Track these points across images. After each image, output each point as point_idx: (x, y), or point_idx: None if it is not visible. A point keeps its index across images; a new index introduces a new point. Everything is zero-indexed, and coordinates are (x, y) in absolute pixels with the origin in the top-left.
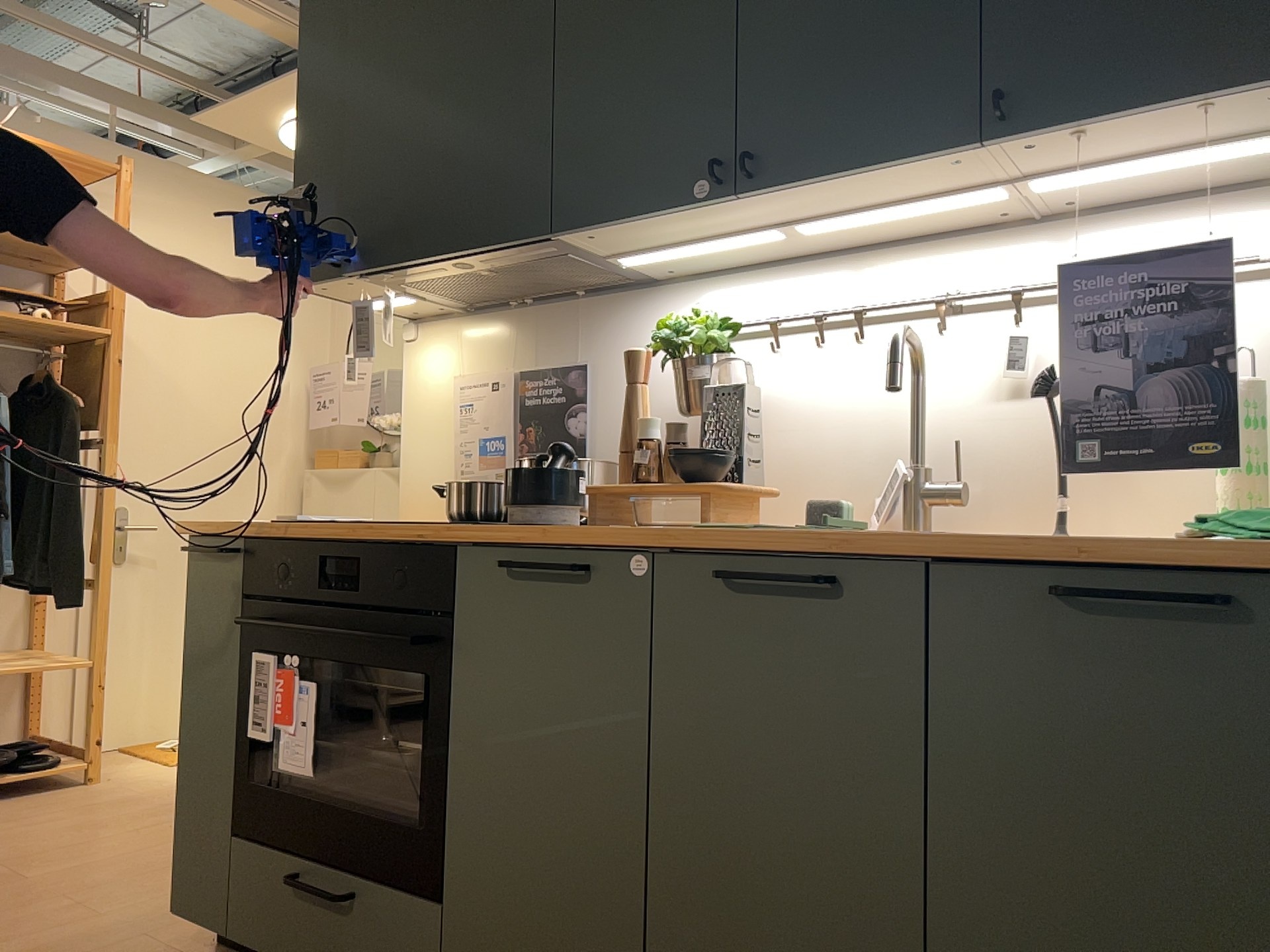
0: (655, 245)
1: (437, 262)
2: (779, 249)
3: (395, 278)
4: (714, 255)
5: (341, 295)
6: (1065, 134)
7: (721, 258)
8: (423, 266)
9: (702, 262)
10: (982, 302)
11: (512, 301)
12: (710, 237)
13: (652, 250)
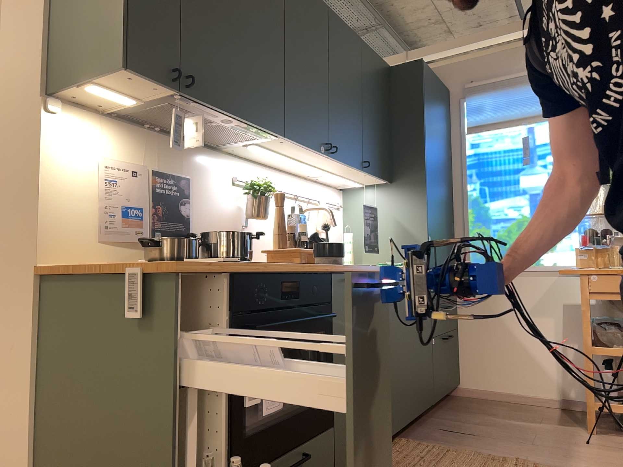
0: (271, 147)
1: (228, 115)
2: (268, 159)
3: (188, 104)
4: (255, 153)
5: (116, 81)
6: (367, 173)
7: (251, 154)
8: (219, 112)
9: (244, 152)
10: (300, 197)
11: (149, 124)
12: (285, 154)
13: (268, 148)
